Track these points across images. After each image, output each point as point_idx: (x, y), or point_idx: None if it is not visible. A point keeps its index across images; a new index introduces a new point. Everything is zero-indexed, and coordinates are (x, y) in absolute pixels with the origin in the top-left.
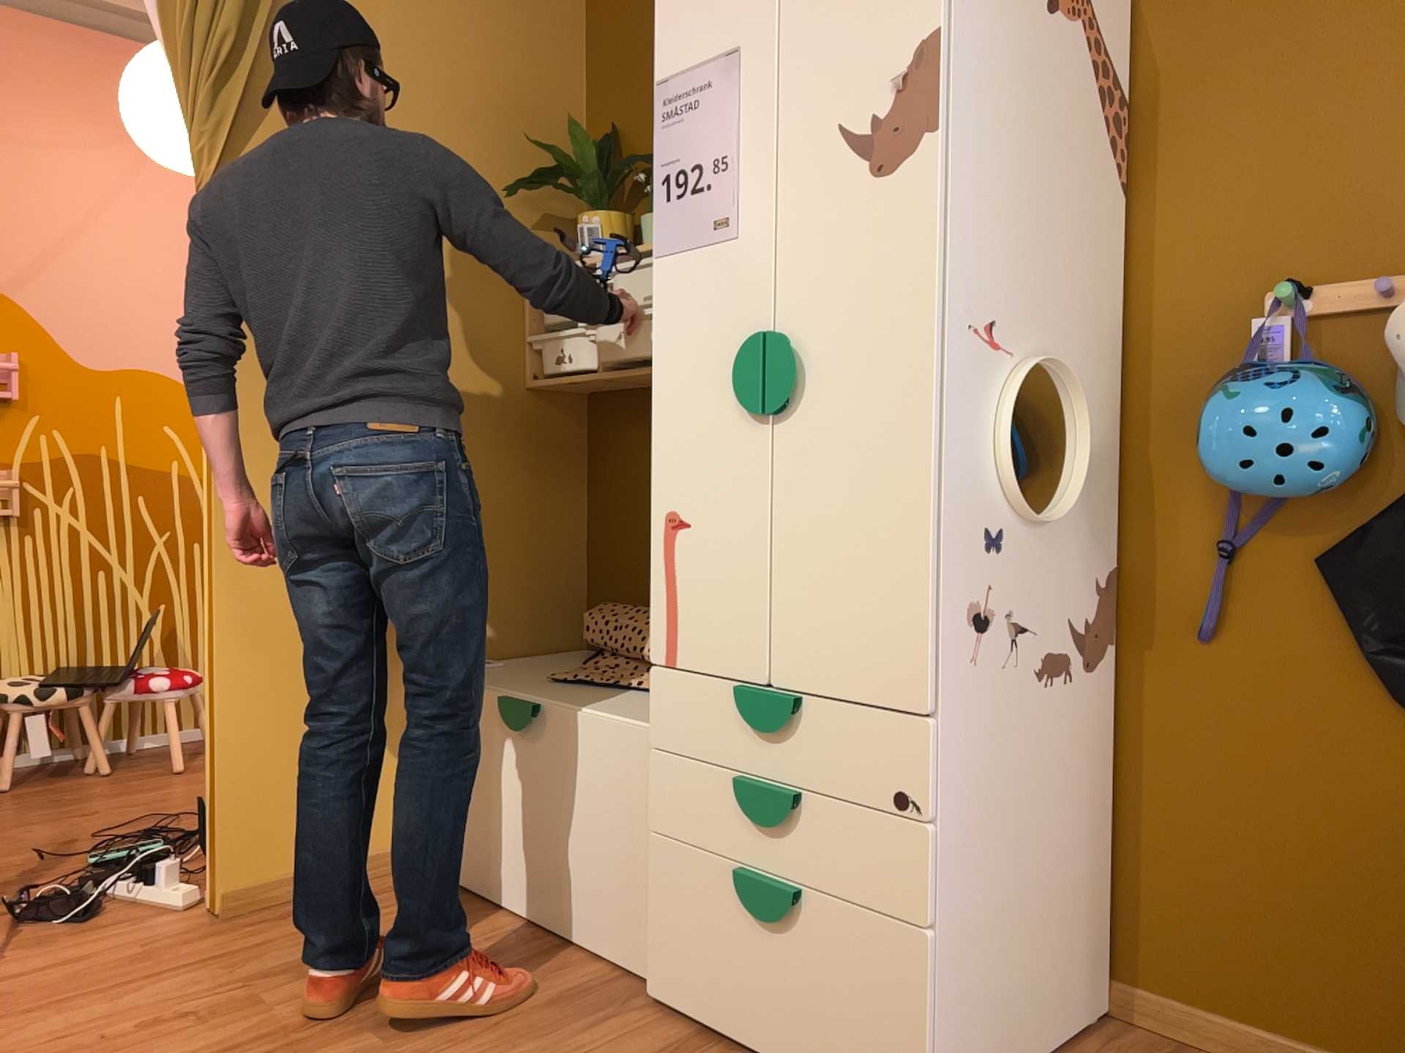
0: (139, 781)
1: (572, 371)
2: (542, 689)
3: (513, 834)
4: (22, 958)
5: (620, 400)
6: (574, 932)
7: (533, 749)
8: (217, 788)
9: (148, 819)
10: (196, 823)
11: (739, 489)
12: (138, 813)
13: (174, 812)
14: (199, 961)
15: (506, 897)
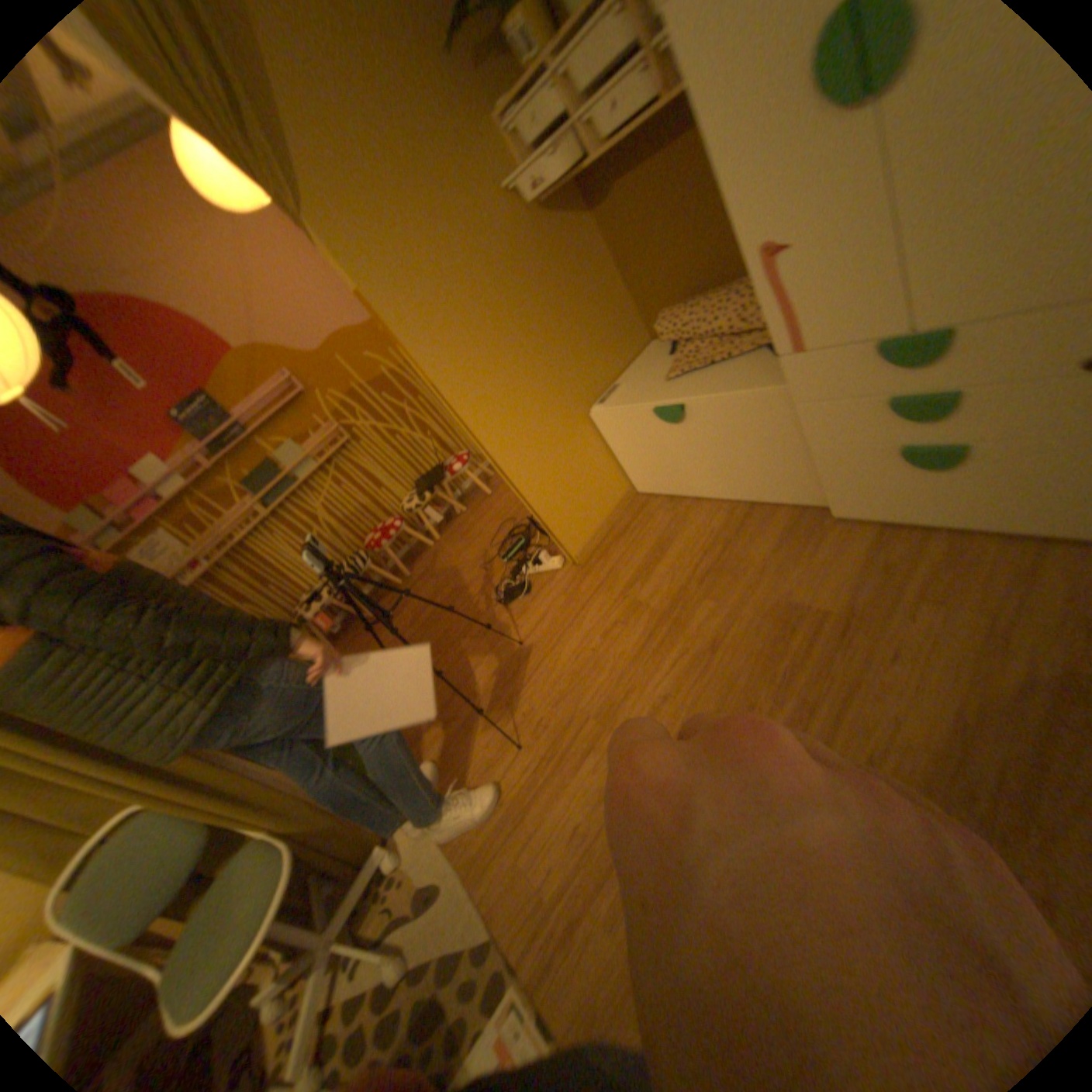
0: (481, 507)
1: (568, 166)
2: (672, 388)
3: (695, 465)
4: (525, 619)
5: (599, 164)
6: (758, 495)
7: (690, 424)
8: (545, 520)
9: (503, 525)
10: (523, 517)
11: (841, 189)
12: (496, 524)
13: (510, 516)
14: (594, 590)
15: (702, 492)
